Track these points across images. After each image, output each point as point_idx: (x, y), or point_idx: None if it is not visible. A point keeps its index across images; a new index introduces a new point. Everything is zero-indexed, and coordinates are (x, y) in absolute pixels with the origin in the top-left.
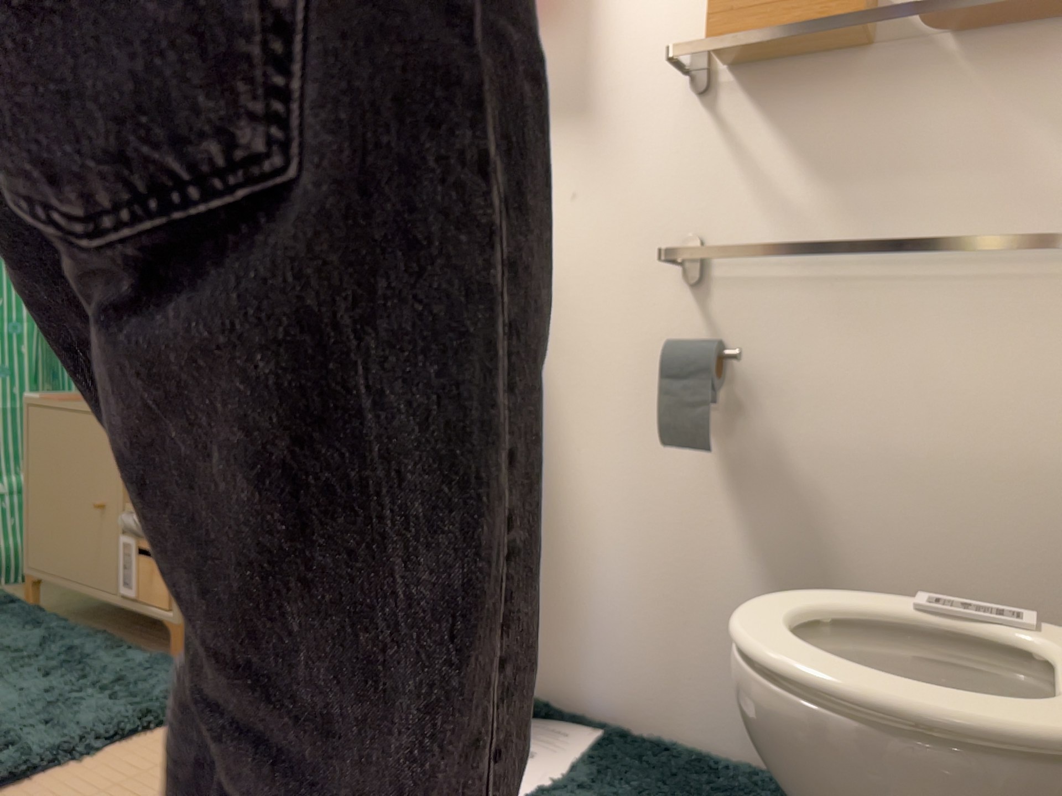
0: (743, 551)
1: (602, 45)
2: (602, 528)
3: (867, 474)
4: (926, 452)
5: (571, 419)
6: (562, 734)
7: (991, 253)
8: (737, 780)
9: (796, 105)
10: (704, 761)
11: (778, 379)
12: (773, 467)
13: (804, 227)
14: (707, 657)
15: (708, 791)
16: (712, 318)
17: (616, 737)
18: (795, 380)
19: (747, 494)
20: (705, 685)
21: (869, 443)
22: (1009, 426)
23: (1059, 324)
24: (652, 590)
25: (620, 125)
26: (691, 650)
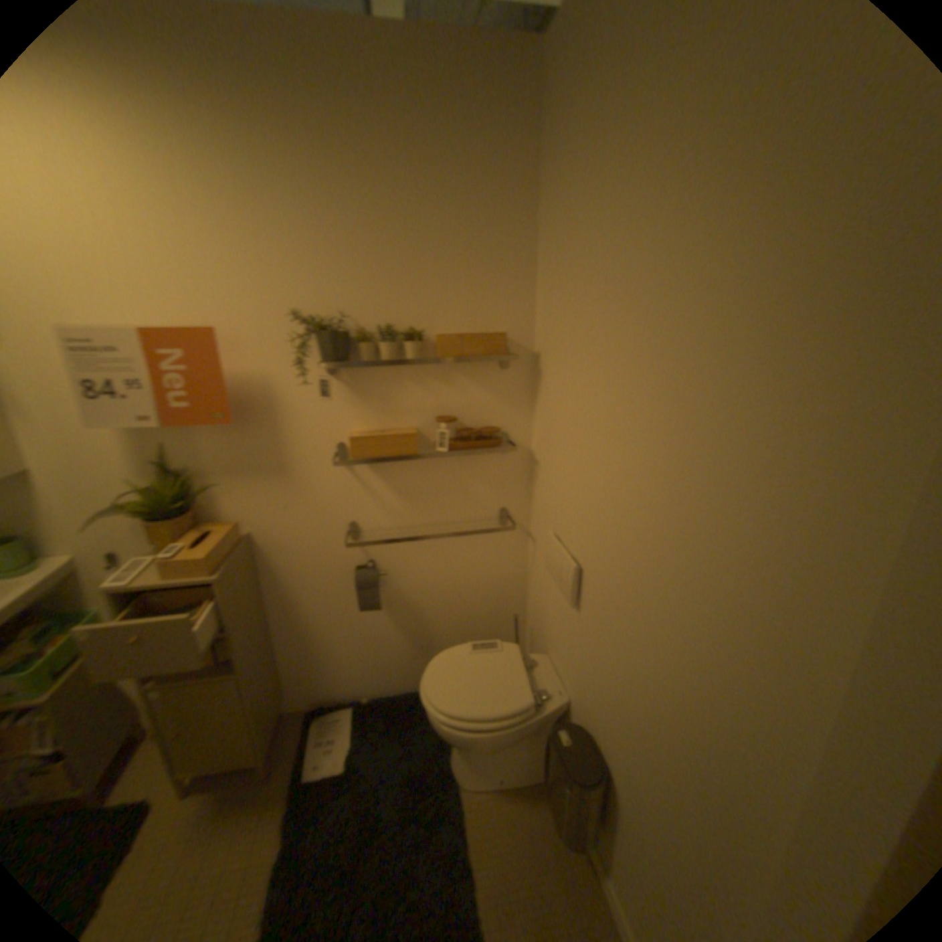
0: (391, 629)
1: (284, 439)
2: (329, 638)
3: (432, 594)
4: (449, 583)
5: (304, 601)
6: (334, 722)
7: (463, 520)
8: (406, 704)
9: (387, 470)
10: (391, 702)
11: (396, 570)
12: (398, 599)
13: (398, 516)
14: (383, 666)
15: (400, 717)
16: (364, 552)
17: (356, 710)
18: (402, 569)
19: (389, 610)
20: (384, 674)
21: (431, 584)
22: (473, 571)
23: (484, 539)
24: (357, 652)
25: (302, 476)
26: (377, 666)
